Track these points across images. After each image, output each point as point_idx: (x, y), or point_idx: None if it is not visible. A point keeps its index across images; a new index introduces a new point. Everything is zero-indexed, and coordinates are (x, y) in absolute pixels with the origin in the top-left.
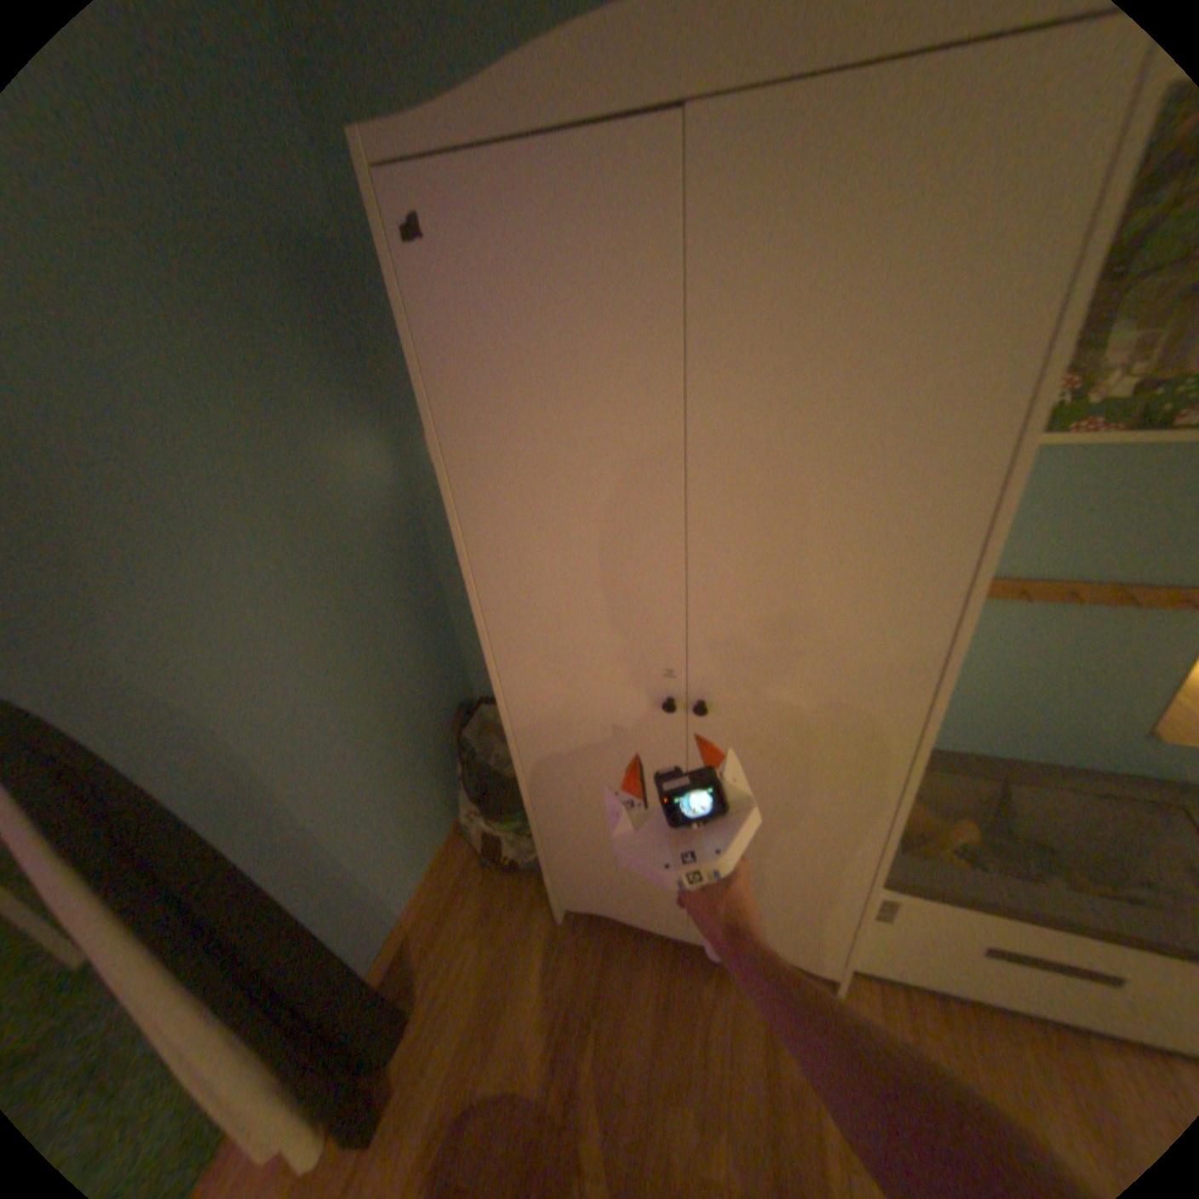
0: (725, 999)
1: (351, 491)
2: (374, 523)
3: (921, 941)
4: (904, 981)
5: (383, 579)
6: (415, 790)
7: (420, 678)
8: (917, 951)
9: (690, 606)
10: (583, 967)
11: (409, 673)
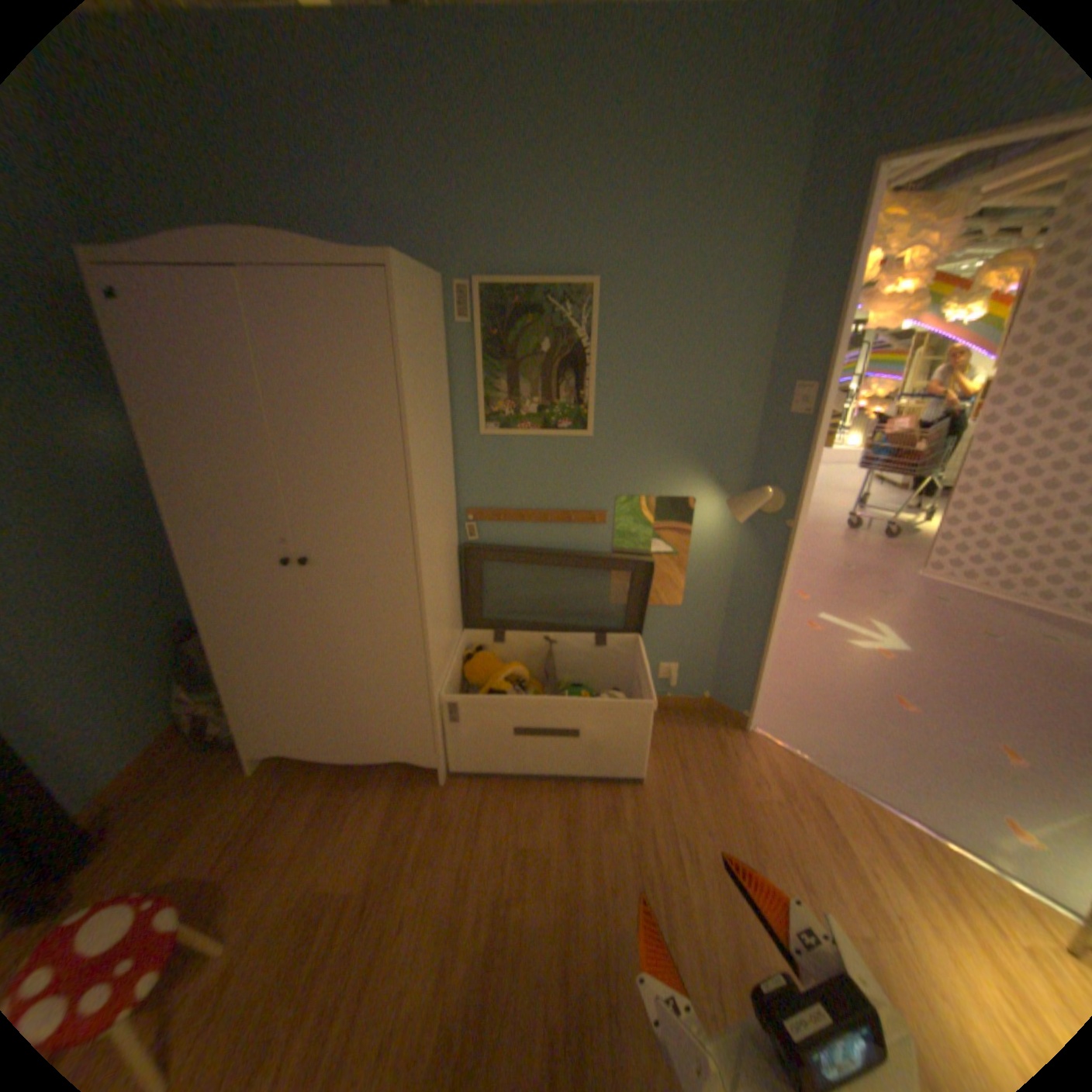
0: (364, 798)
1: (88, 447)
2: (108, 472)
3: (477, 725)
4: (480, 764)
5: (113, 513)
6: (132, 682)
7: (144, 595)
8: (478, 735)
9: (293, 501)
10: (263, 798)
11: (133, 588)
